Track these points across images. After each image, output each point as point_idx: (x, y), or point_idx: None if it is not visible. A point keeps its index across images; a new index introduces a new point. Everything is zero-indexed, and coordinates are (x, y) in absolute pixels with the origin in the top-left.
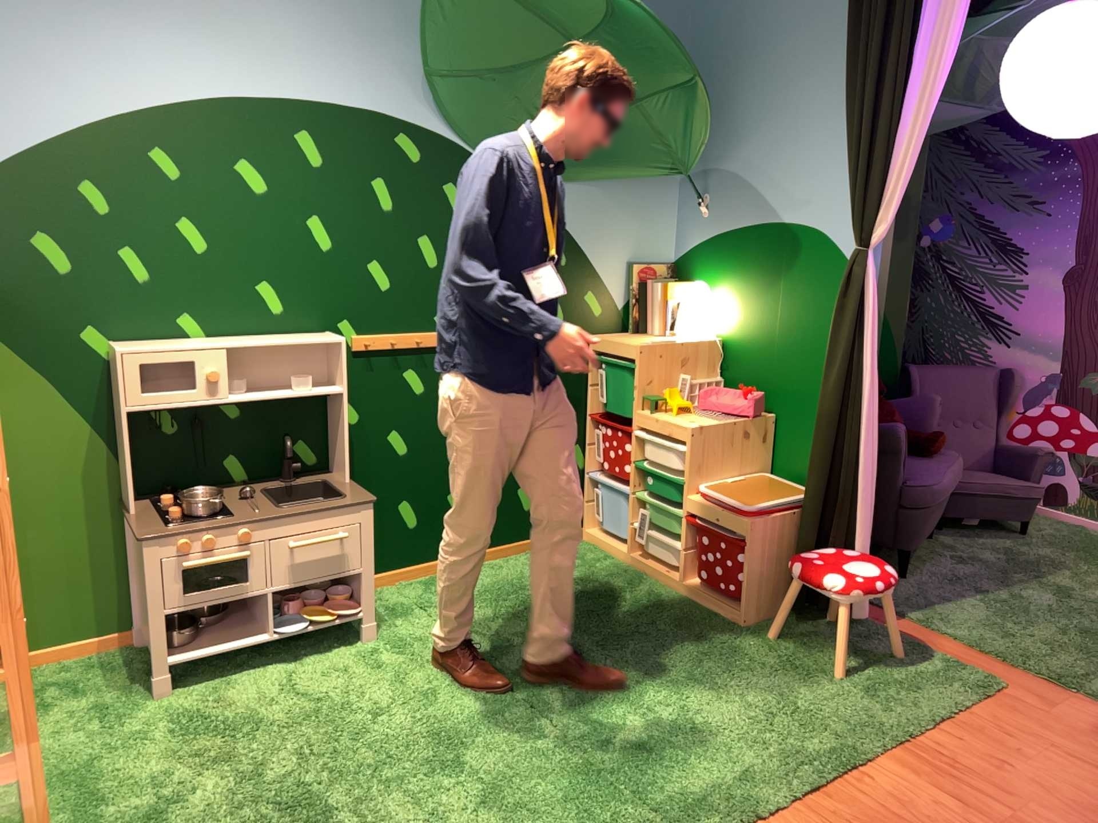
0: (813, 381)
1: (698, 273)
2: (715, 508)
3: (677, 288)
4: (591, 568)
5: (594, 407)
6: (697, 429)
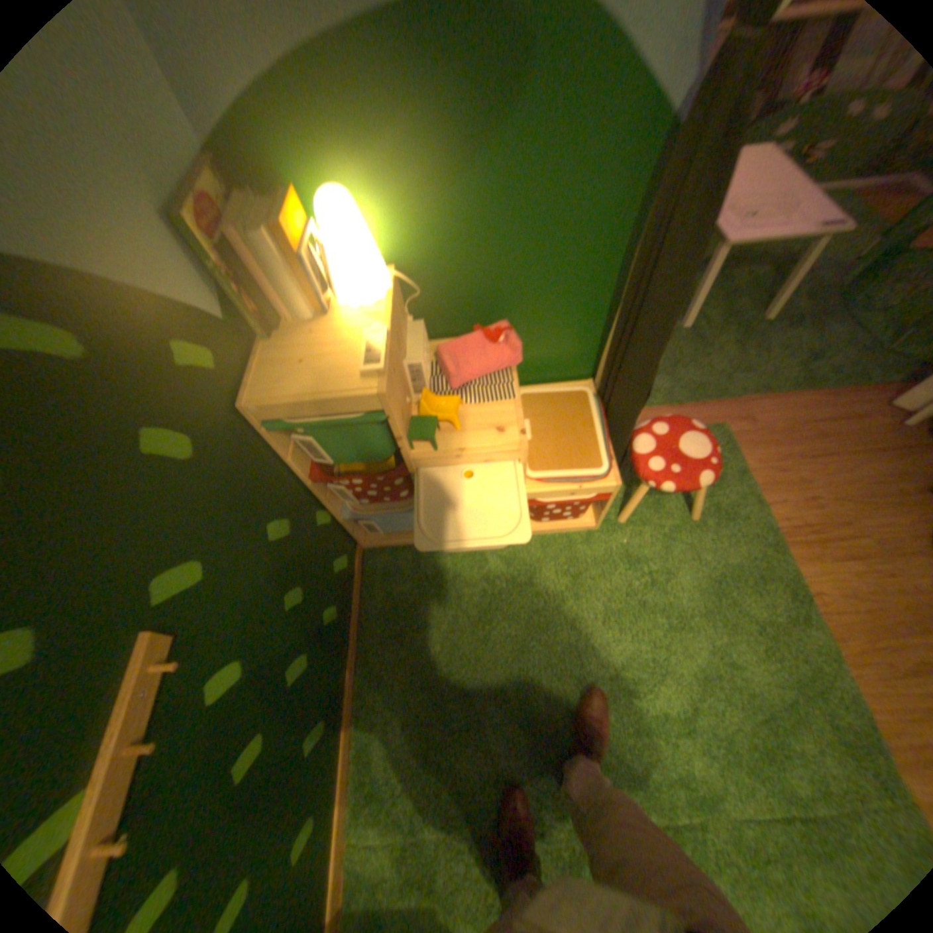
0: (563, 278)
1: (283, 159)
2: (566, 488)
3: (289, 217)
4: (427, 580)
5: (305, 468)
6: (527, 440)
